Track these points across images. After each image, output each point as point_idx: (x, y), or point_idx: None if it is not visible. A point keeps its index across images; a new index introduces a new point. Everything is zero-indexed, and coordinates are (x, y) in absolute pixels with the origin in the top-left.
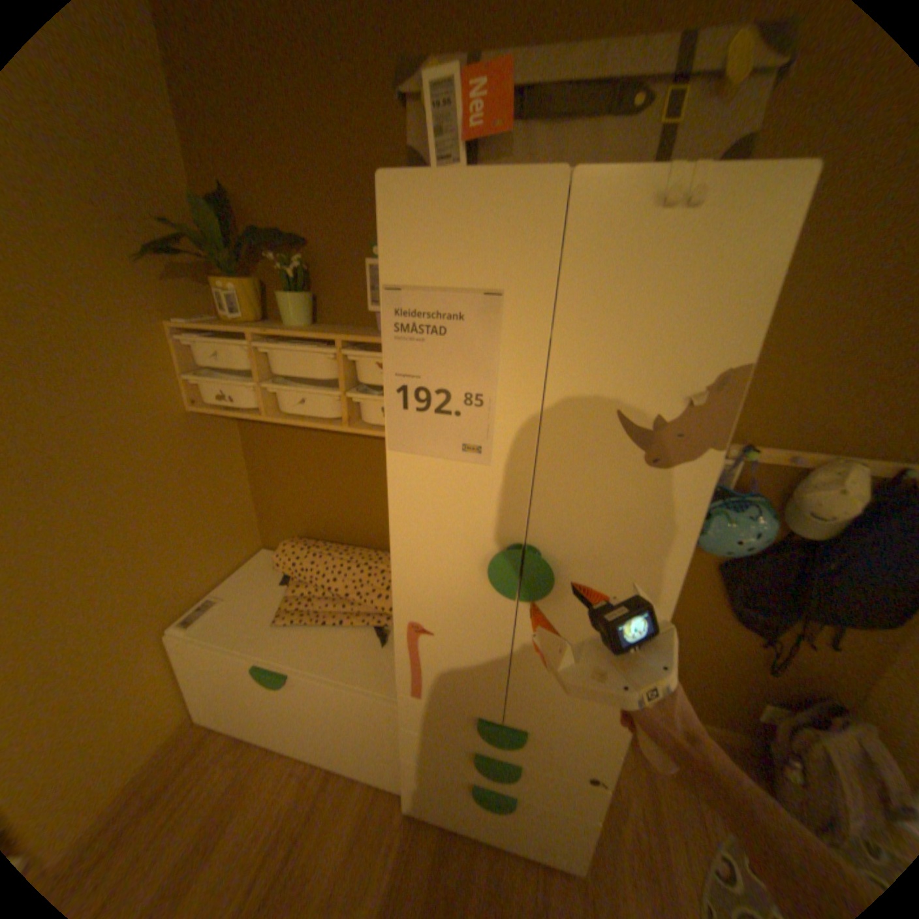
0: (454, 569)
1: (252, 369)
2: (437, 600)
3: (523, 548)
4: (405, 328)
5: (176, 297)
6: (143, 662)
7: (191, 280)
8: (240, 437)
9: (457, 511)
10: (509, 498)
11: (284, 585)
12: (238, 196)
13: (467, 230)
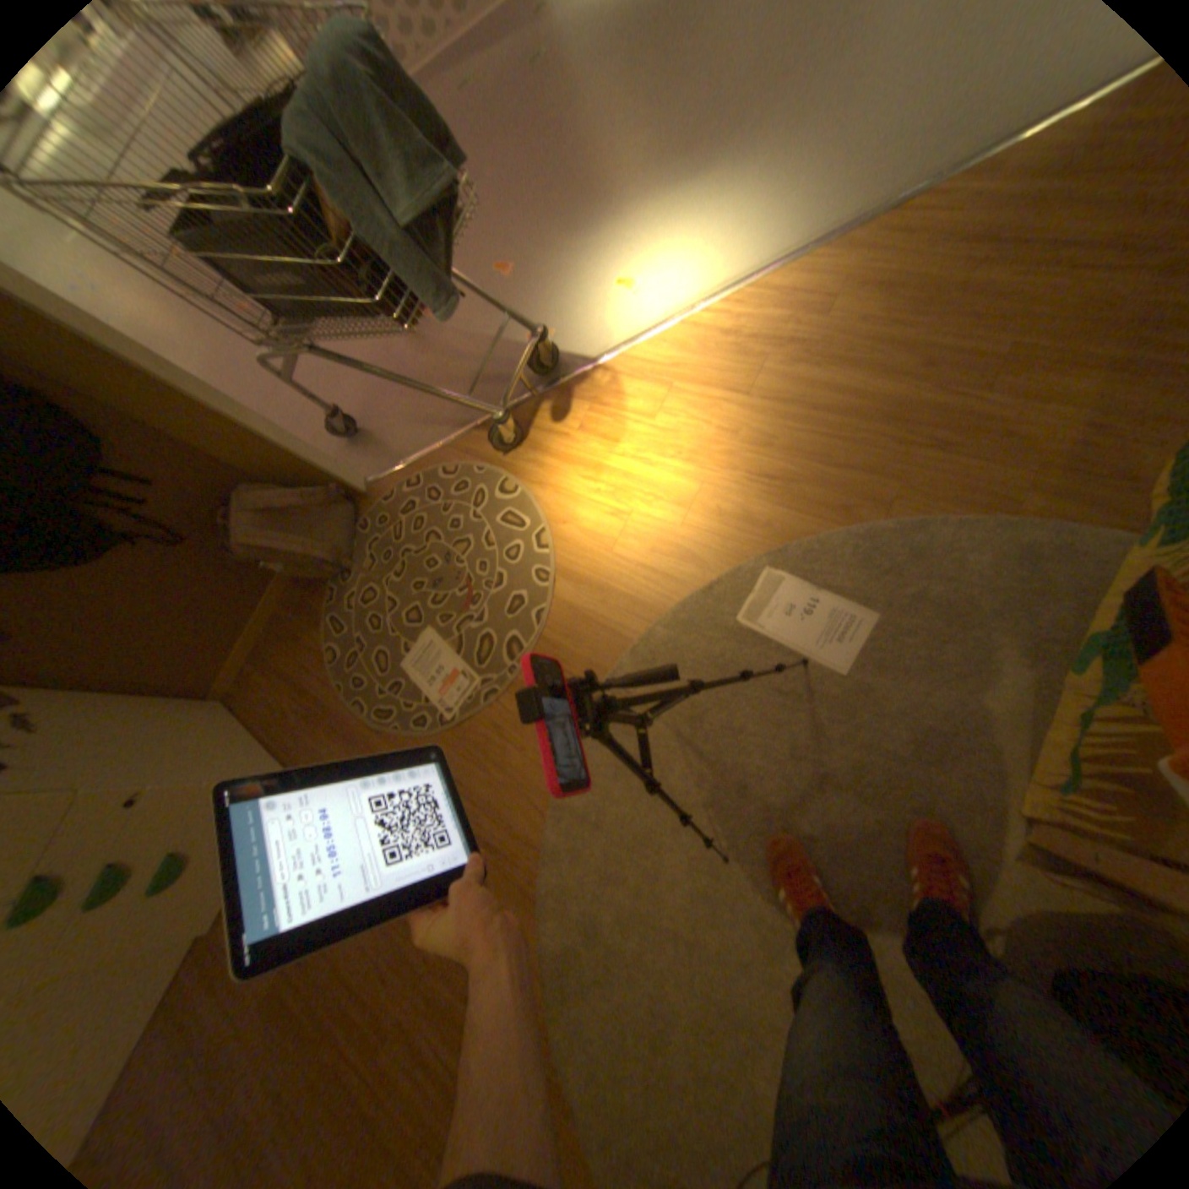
0: None
1: None
2: None
3: None
4: None
5: None
6: None
7: None
8: None
9: None
10: None
11: None
12: None
13: None
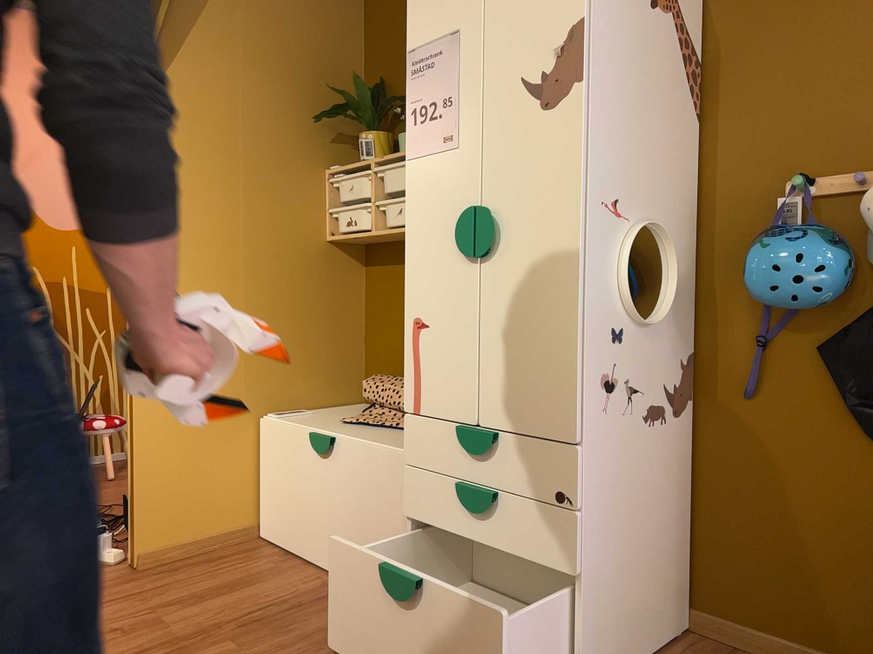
0: (441, 248)
1: (374, 197)
2: (430, 286)
3: (477, 205)
4: (416, 72)
5: (338, 156)
6: (240, 432)
7: (351, 147)
8: (363, 281)
9: (441, 193)
10: (469, 168)
11: (365, 413)
12: (391, 84)
13: (443, 6)
